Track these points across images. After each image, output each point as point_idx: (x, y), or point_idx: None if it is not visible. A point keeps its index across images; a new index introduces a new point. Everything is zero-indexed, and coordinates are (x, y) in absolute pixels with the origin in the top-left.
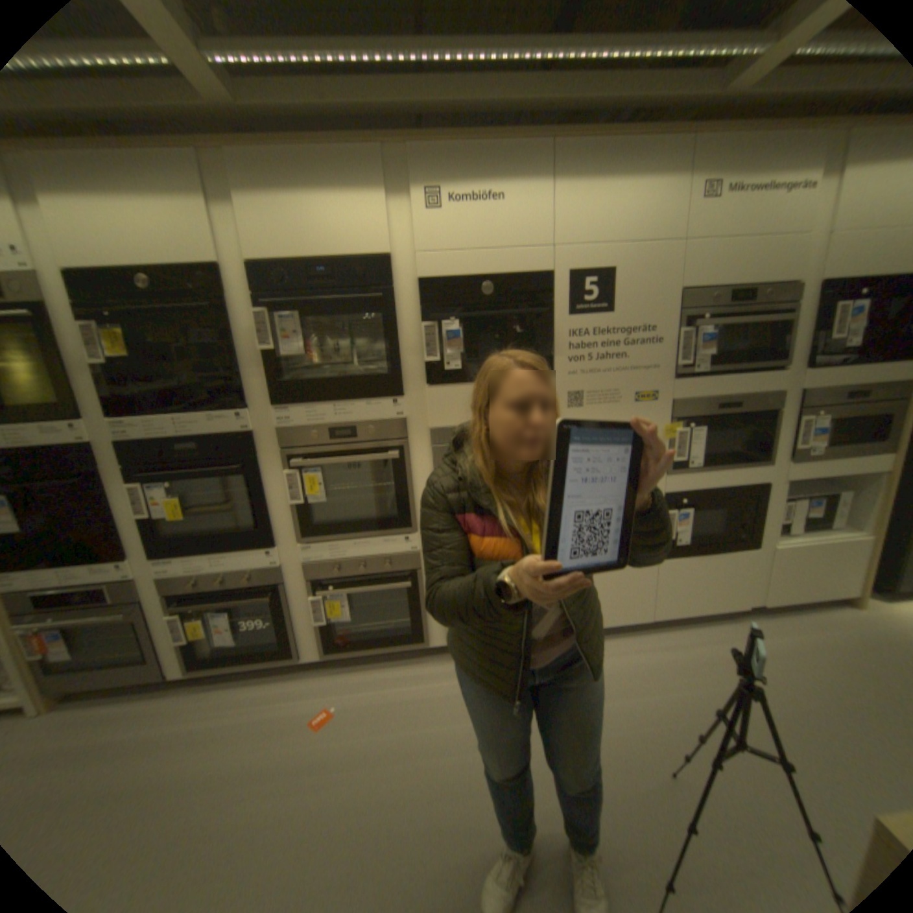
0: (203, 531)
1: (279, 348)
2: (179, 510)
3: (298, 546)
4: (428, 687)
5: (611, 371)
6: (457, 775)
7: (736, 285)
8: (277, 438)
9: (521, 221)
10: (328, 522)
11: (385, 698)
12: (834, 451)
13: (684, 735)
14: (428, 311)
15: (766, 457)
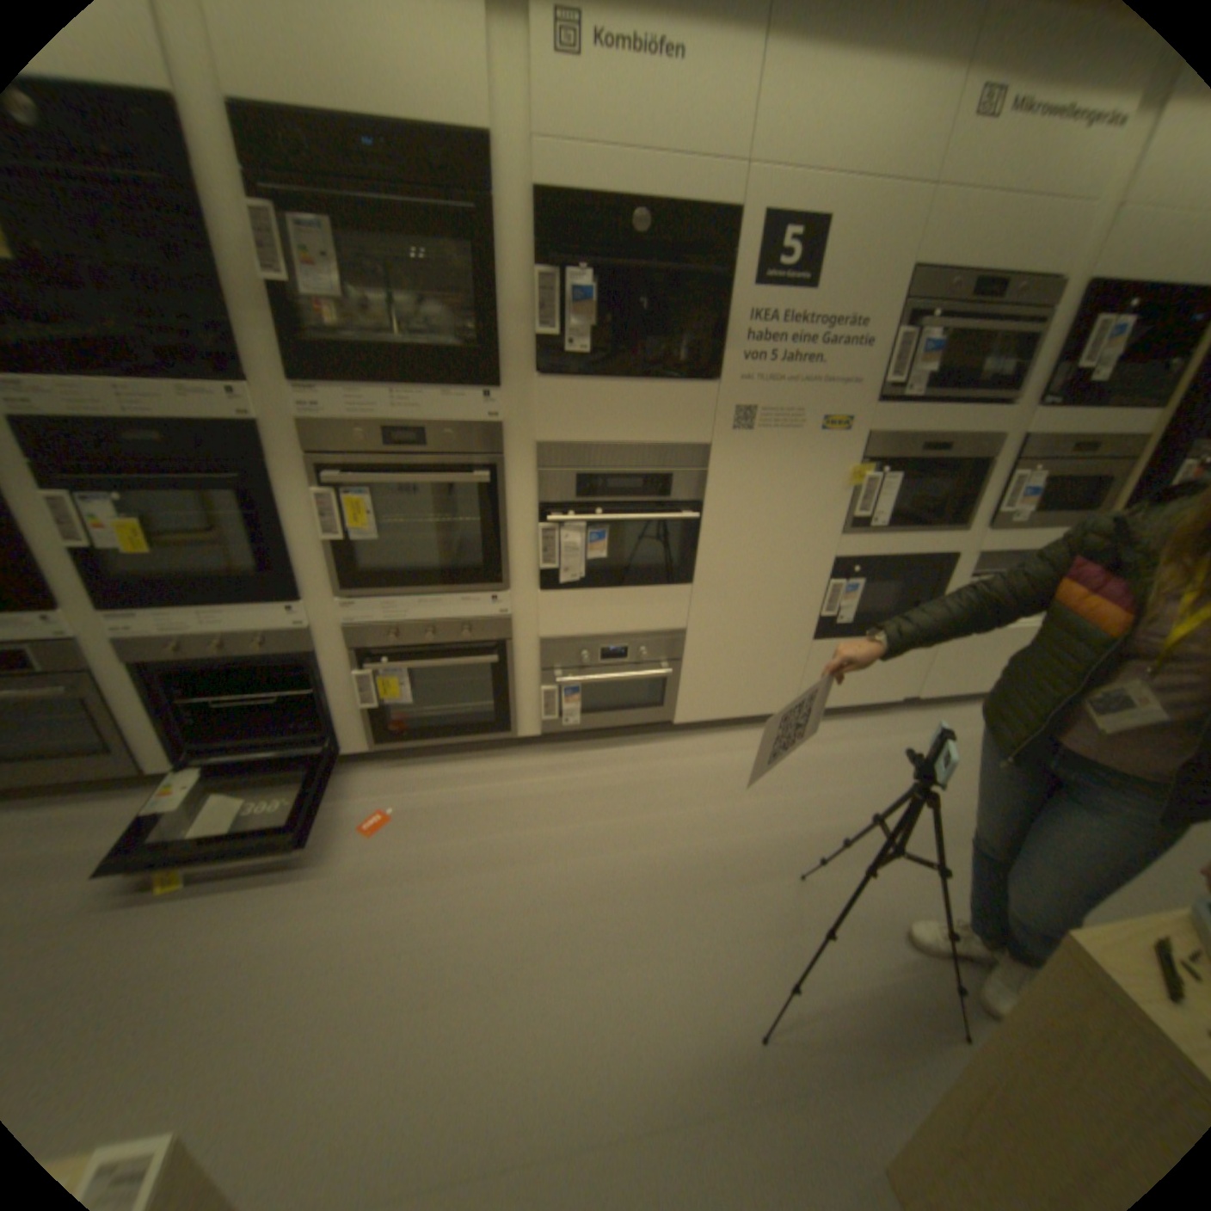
0: (181, 572)
1: (296, 280)
2: (139, 538)
3: (334, 601)
4: (515, 784)
5: (798, 381)
6: (553, 883)
7: (984, 271)
8: (298, 436)
9: (706, 107)
10: (379, 570)
11: (459, 797)
12: (1039, 518)
13: (816, 835)
14: (546, 249)
15: (962, 520)
